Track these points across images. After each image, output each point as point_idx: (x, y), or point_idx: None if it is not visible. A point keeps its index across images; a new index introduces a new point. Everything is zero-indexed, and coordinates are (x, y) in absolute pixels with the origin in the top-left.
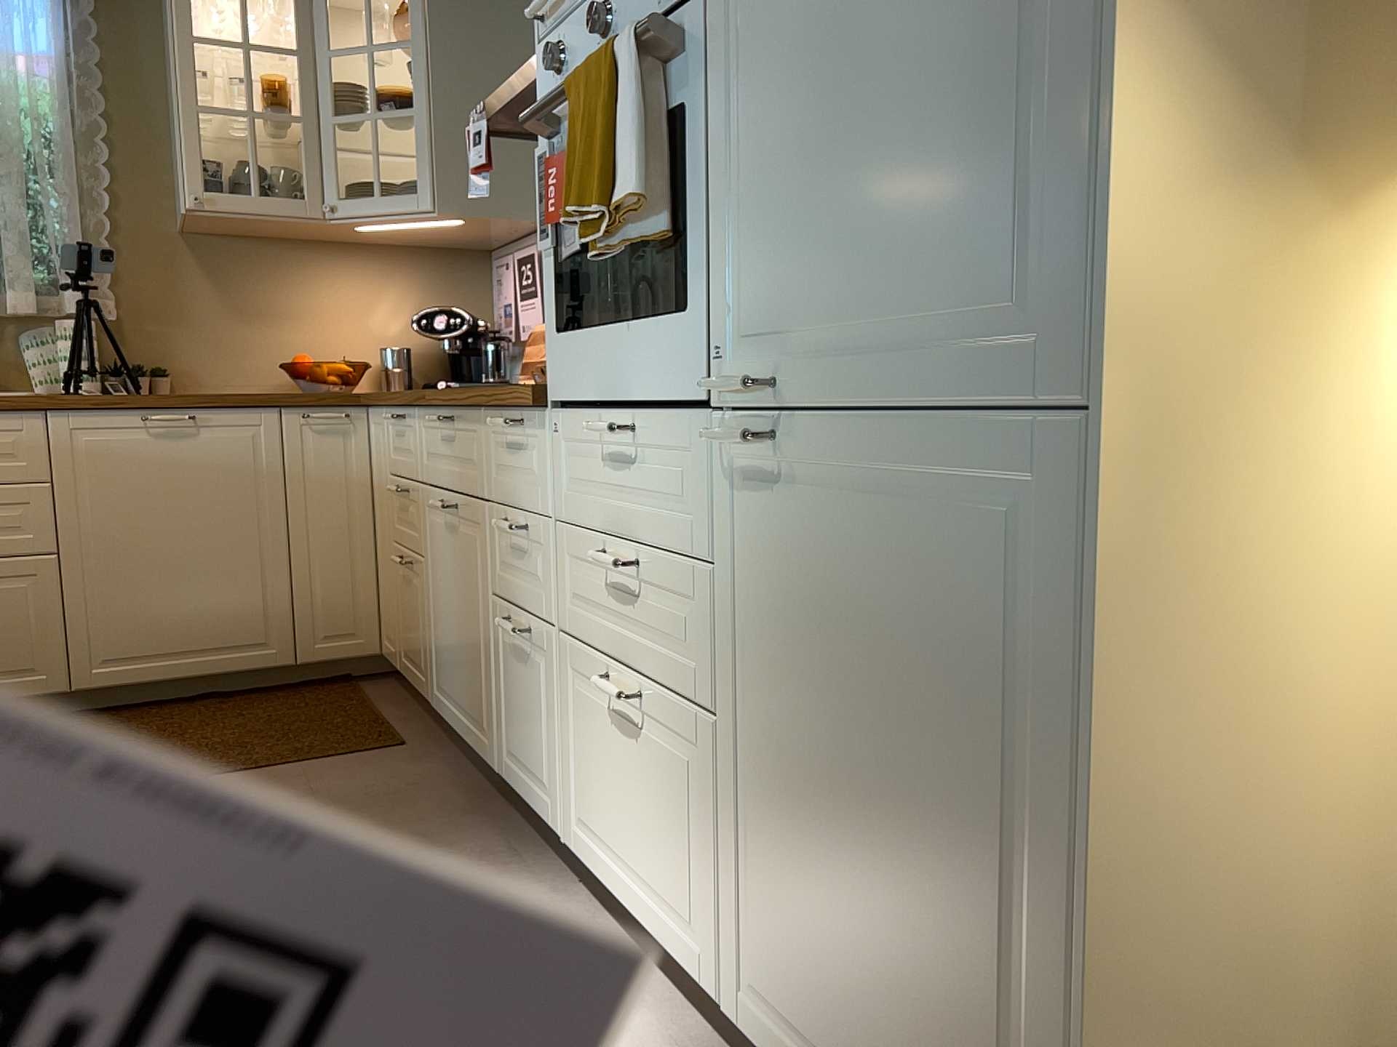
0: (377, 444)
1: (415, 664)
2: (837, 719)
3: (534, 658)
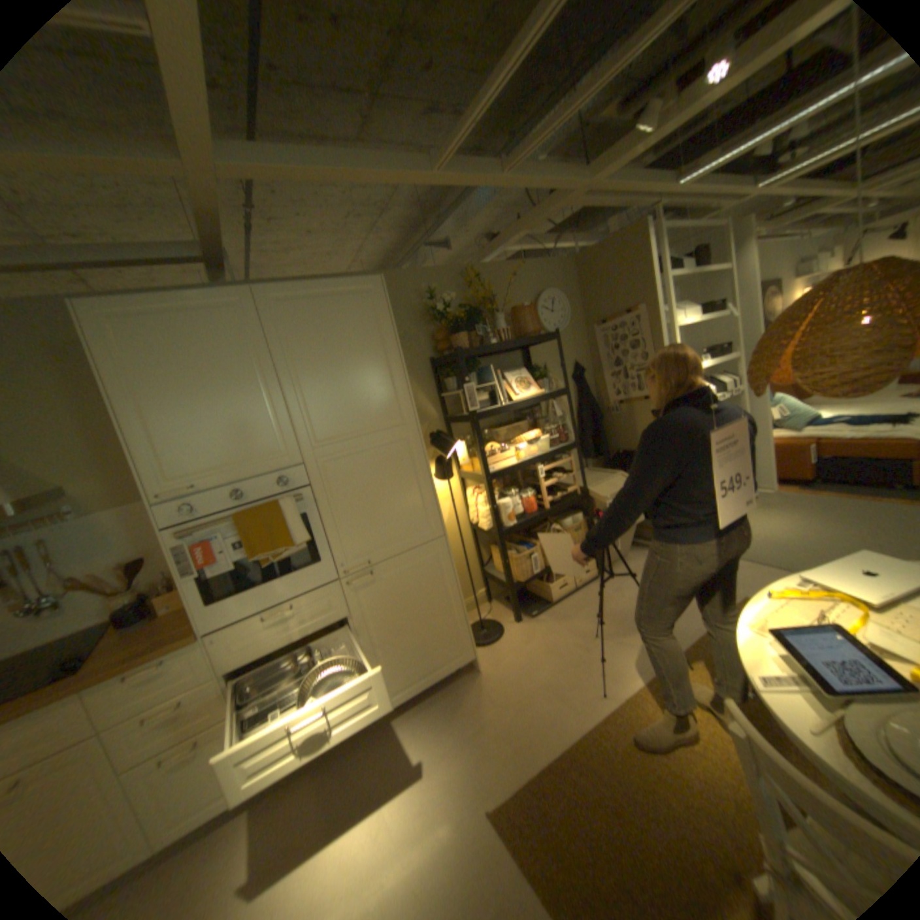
0: None
1: None
2: (400, 616)
3: (197, 753)
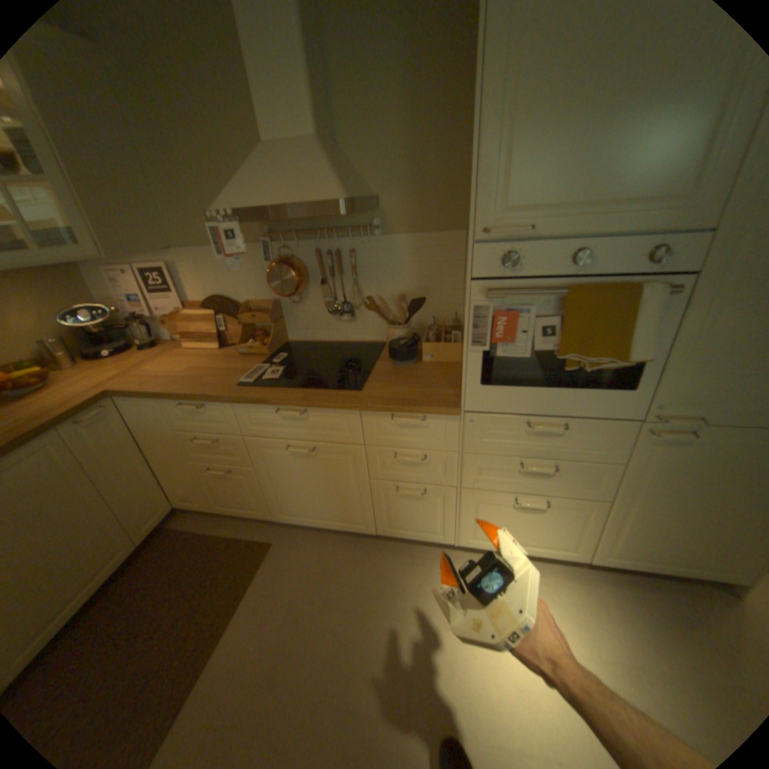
0: (140, 417)
1: (241, 508)
2: (693, 496)
3: (425, 497)
